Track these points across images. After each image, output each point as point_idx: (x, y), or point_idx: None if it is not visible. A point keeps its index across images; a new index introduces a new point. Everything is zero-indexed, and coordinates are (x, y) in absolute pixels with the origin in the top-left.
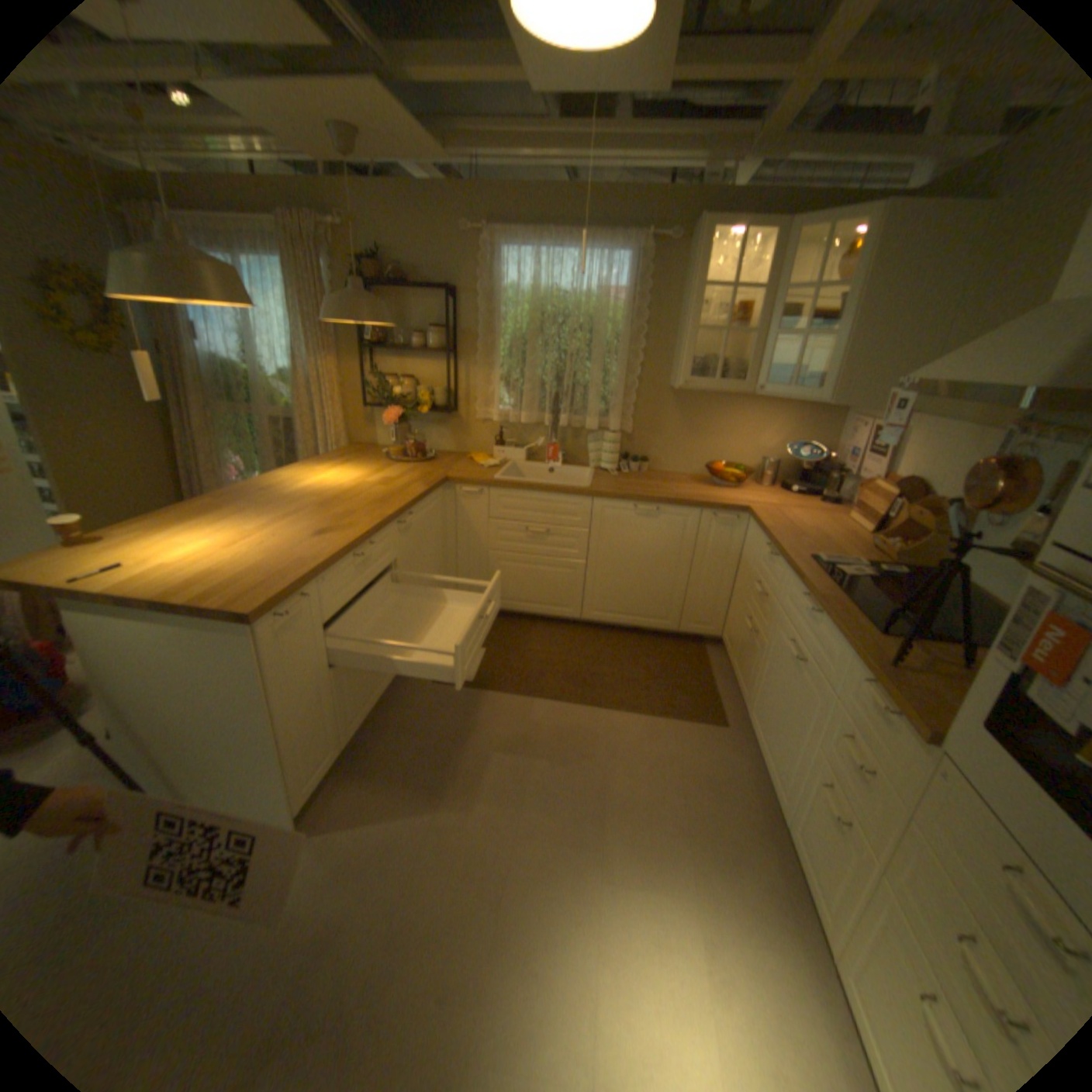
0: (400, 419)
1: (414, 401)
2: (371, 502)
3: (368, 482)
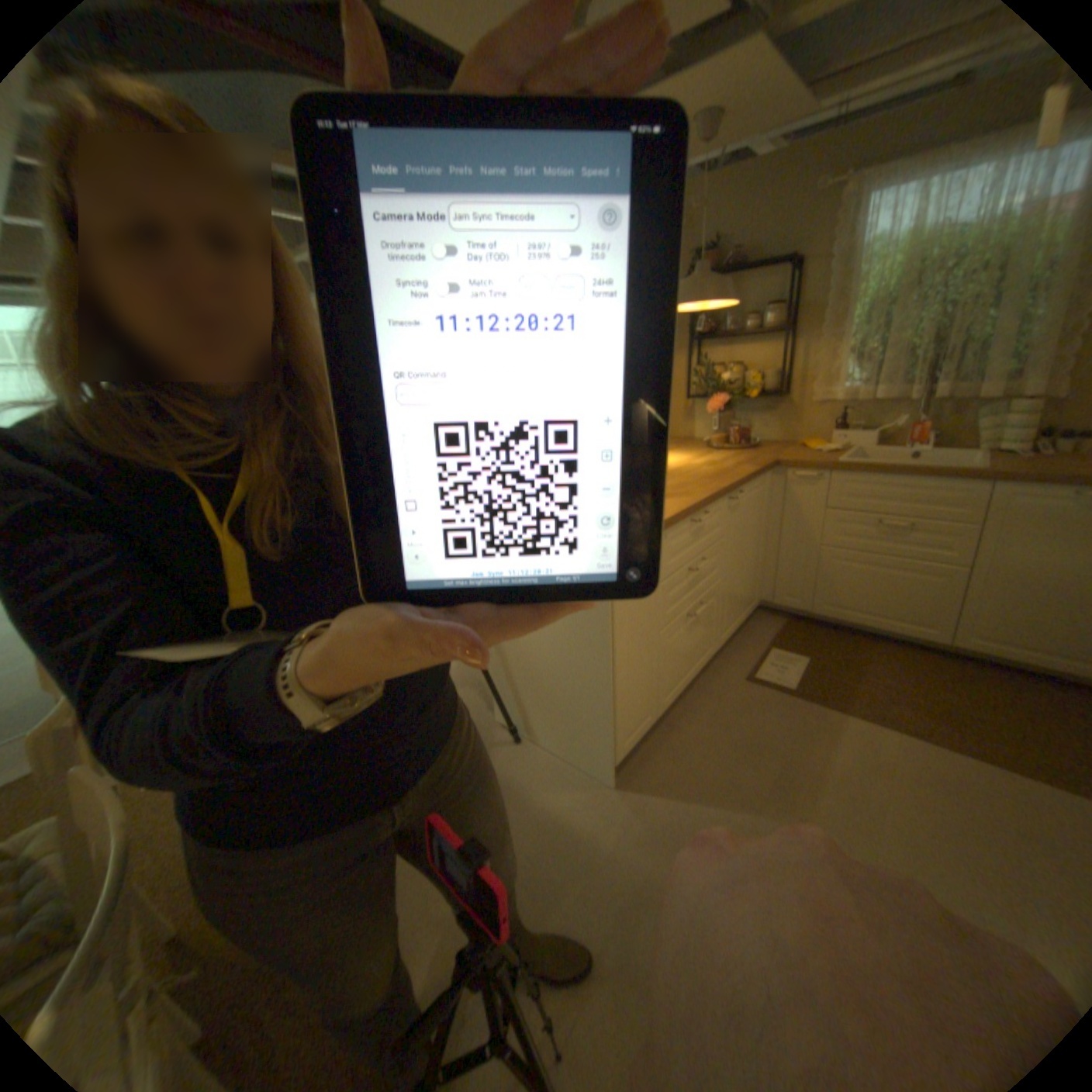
0: (726, 403)
1: (741, 385)
2: (702, 475)
3: (694, 461)
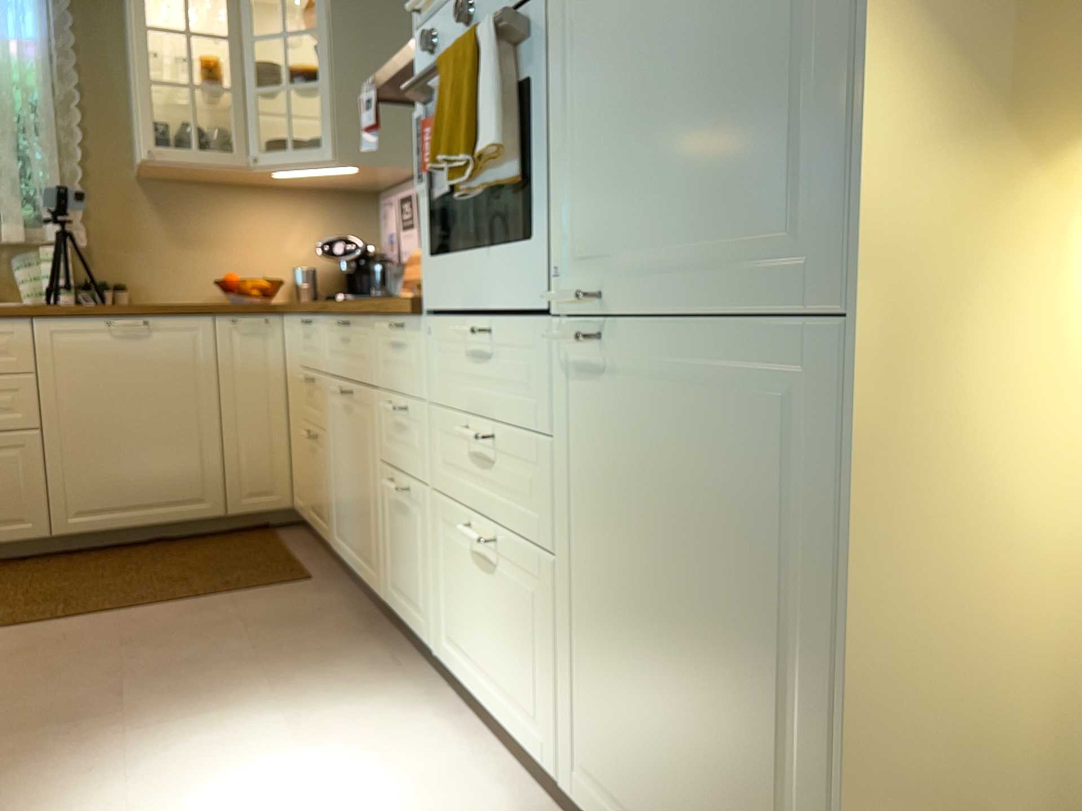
0: None
1: None
2: None
3: None
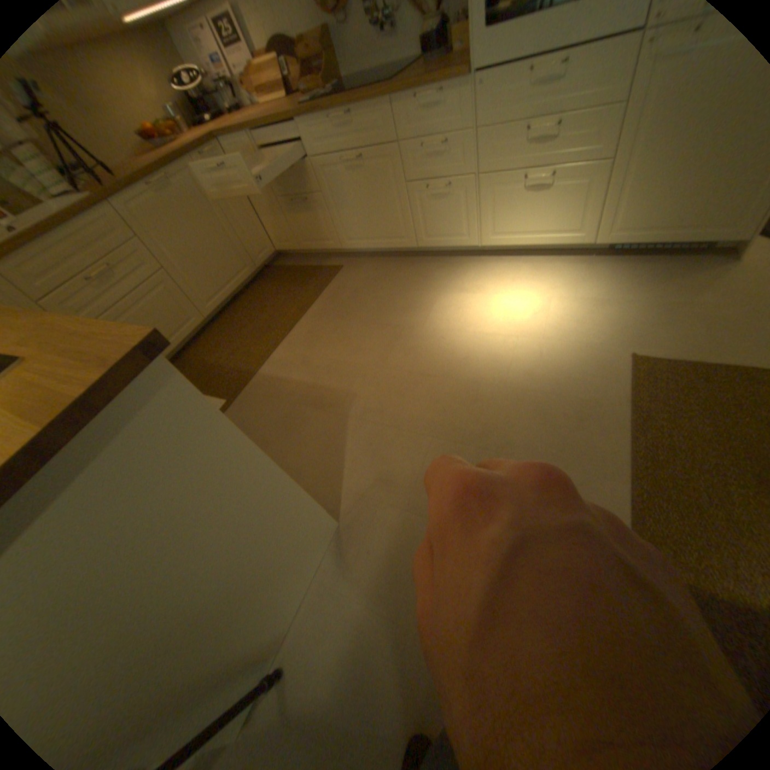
0: None
1: None
2: None
3: None
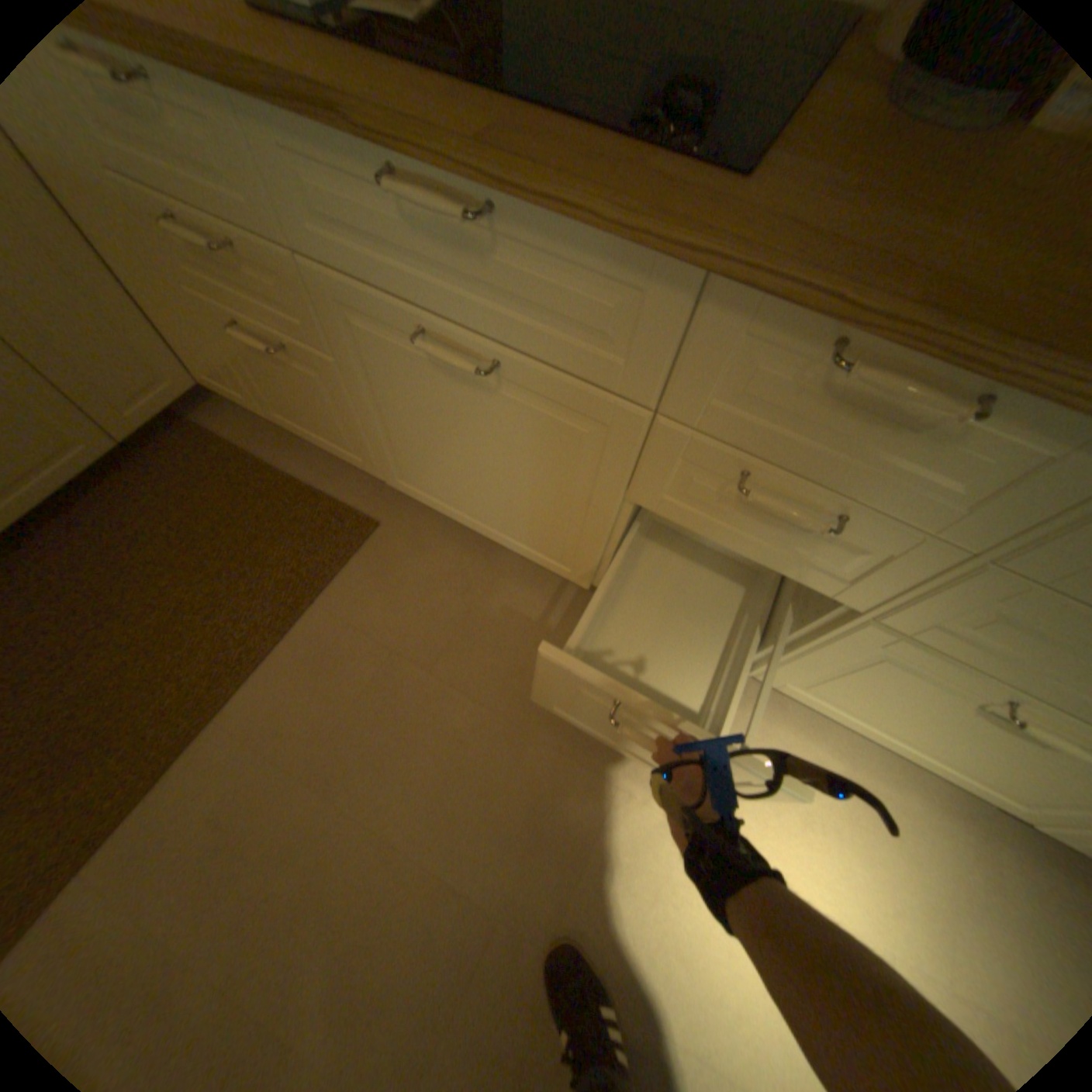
0: None
1: None
2: None
3: None
